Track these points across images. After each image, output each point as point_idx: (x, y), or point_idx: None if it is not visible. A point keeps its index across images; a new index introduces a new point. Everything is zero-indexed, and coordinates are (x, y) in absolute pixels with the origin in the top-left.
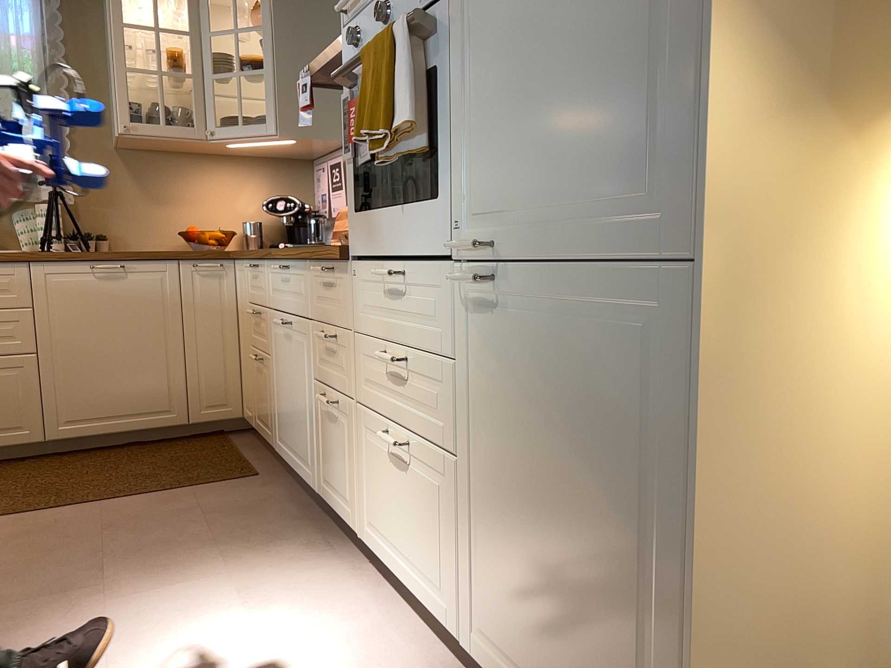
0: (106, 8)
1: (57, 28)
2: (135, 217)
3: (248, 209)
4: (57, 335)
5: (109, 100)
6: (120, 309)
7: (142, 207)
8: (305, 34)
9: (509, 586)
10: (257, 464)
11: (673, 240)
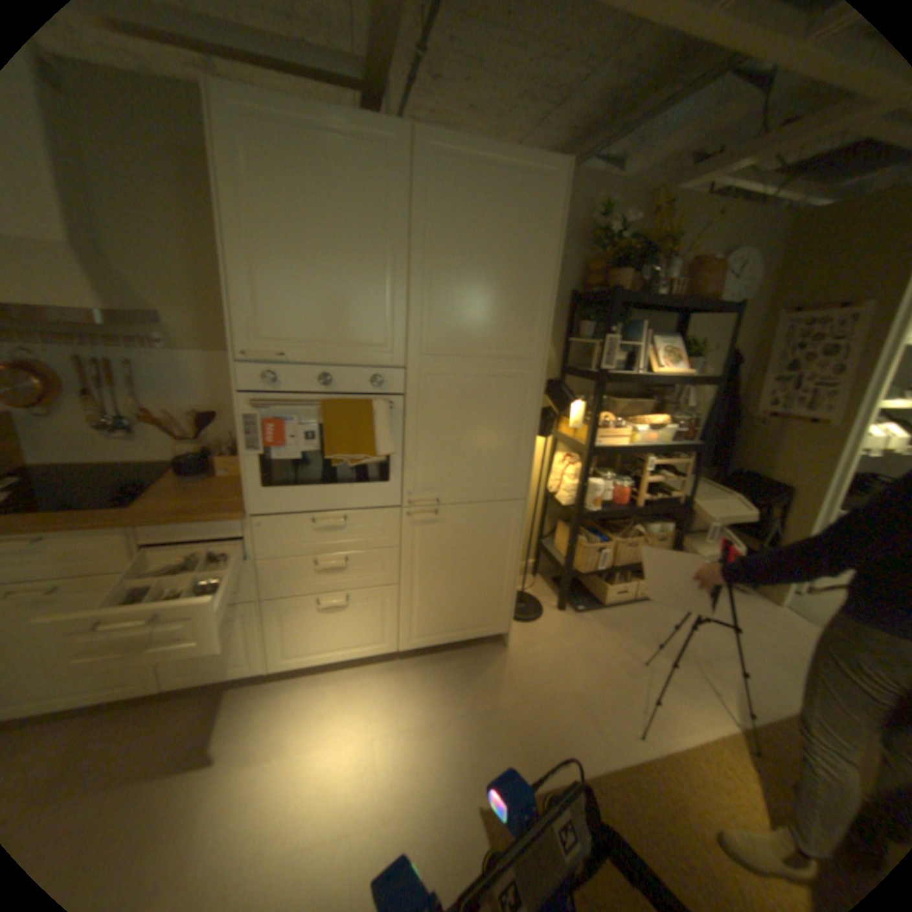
0: None
1: None
2: None
3: None
4: None
5: None
6: None
7: None
8: None
9: (434, 610)
10: None
11: (514, 494)
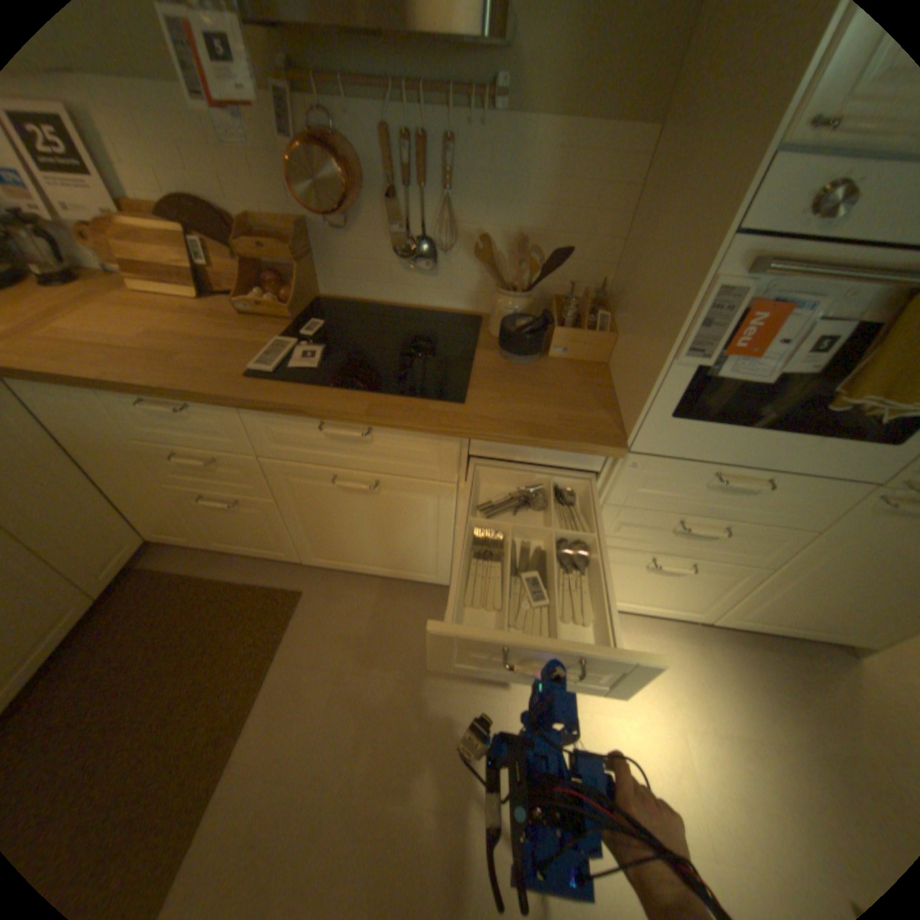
0: None
1: None
2: None
3: None
4: None
5: None
6: None
7: None
8: None
9: (799, 605)
10: (264, 580)
11: None
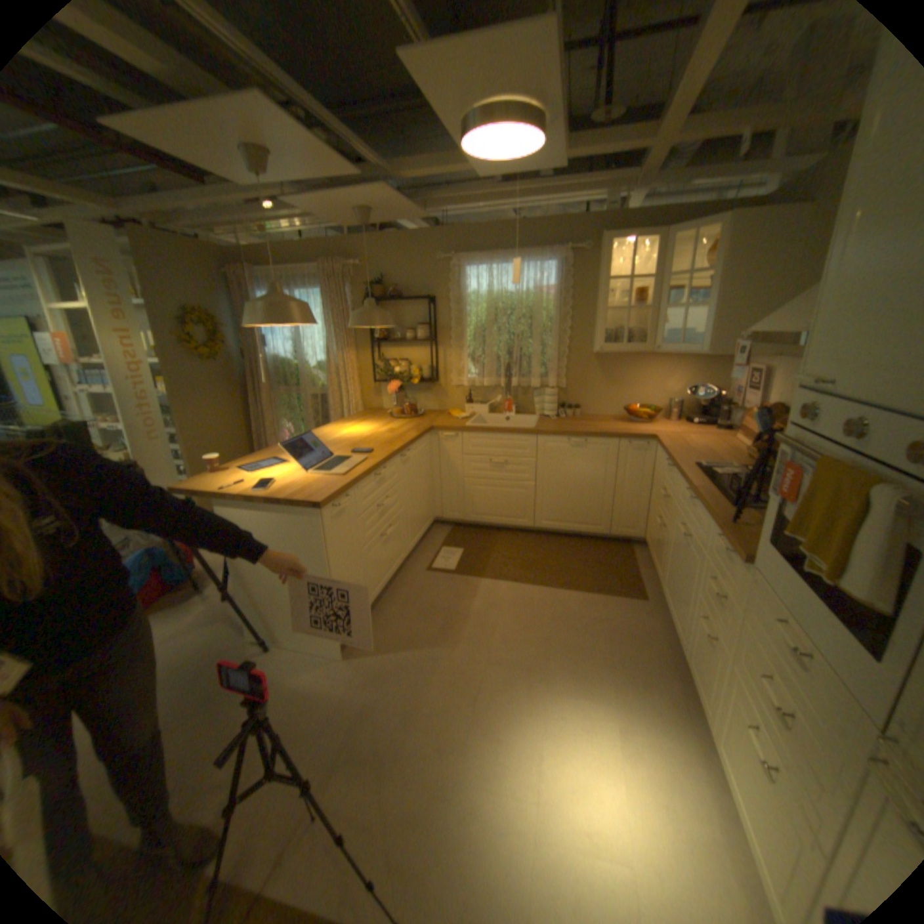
0: (599, 259)
1: (569, 280)
2: (597, 394)
3: (675, 389)
4: (545, 474)
5: (593, 320)
6: (580, 465)
7: (602, 388)
8: (753, 269)
9: None
10: (648, 587)
11: None
